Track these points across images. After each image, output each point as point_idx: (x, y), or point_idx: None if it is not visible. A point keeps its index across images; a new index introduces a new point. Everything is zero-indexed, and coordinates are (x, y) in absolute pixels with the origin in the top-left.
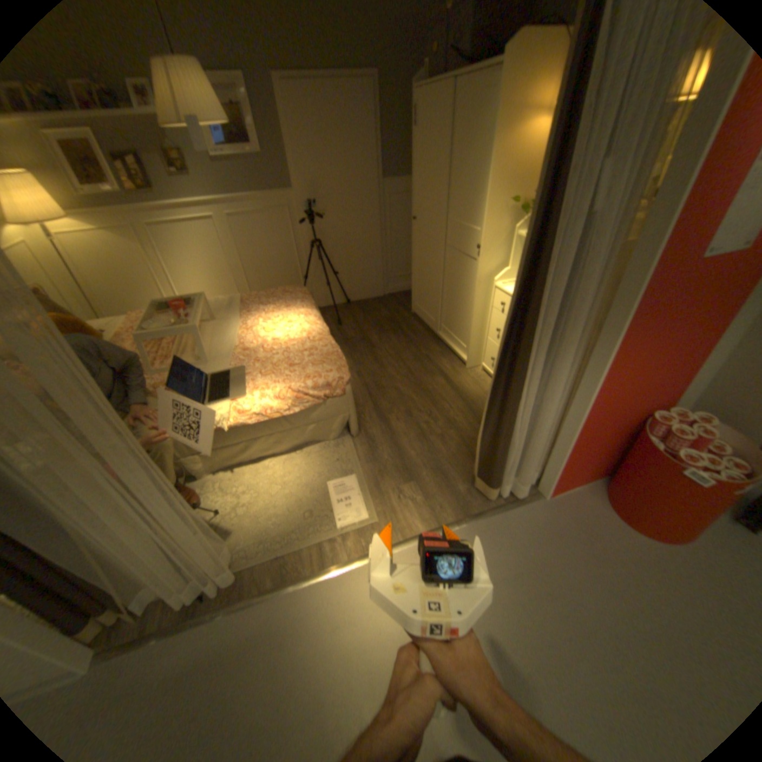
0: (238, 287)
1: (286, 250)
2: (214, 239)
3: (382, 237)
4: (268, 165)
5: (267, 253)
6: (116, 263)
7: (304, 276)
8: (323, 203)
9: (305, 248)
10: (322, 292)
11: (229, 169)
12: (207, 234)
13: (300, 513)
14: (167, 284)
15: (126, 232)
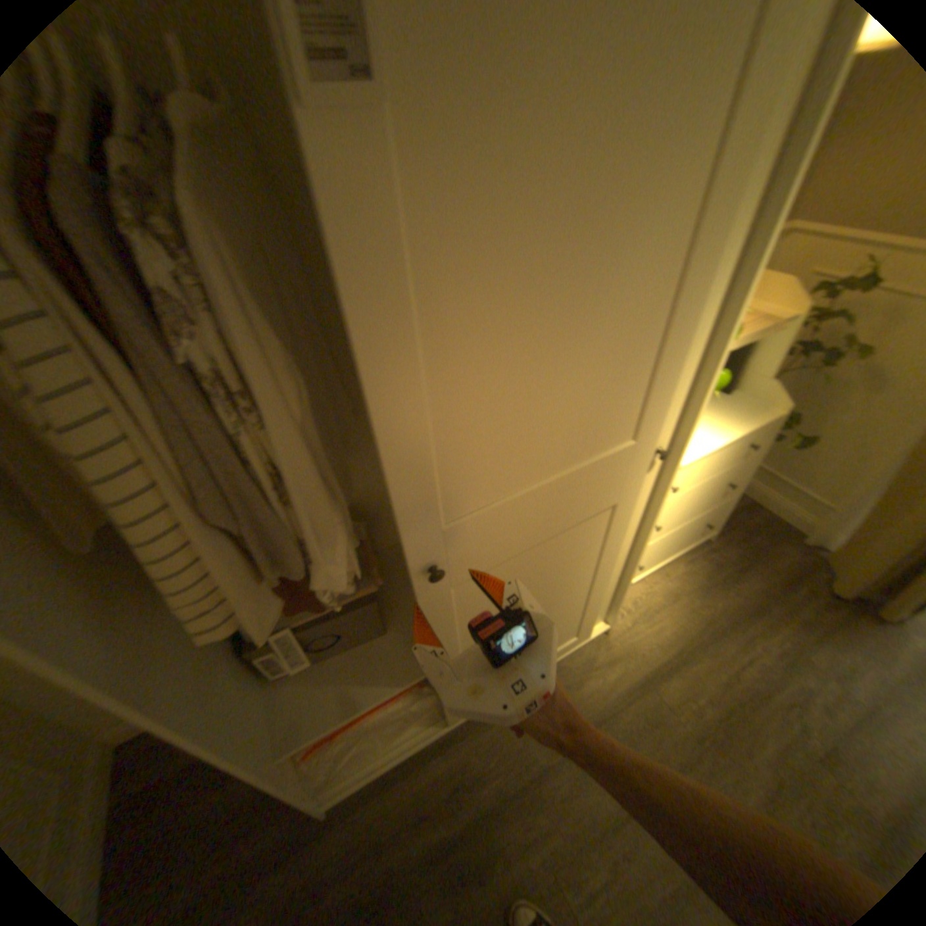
0: None
1: None
2: None
3: None
4: None
5: None
6: None
7: None
8: None
9: None
10: None
11: None
12: None
13: None
14: None
15: None
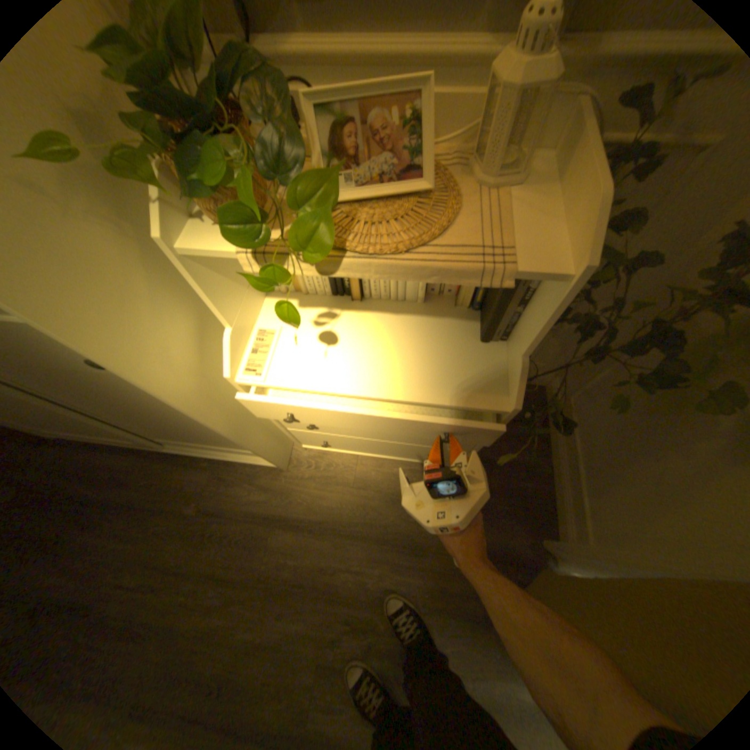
0: None
1: None
2: None
3: None
4: None
5: None
6: None
7: None
8: None
9: None
10: None
11: None
12: None
13: None
14: None
15: None
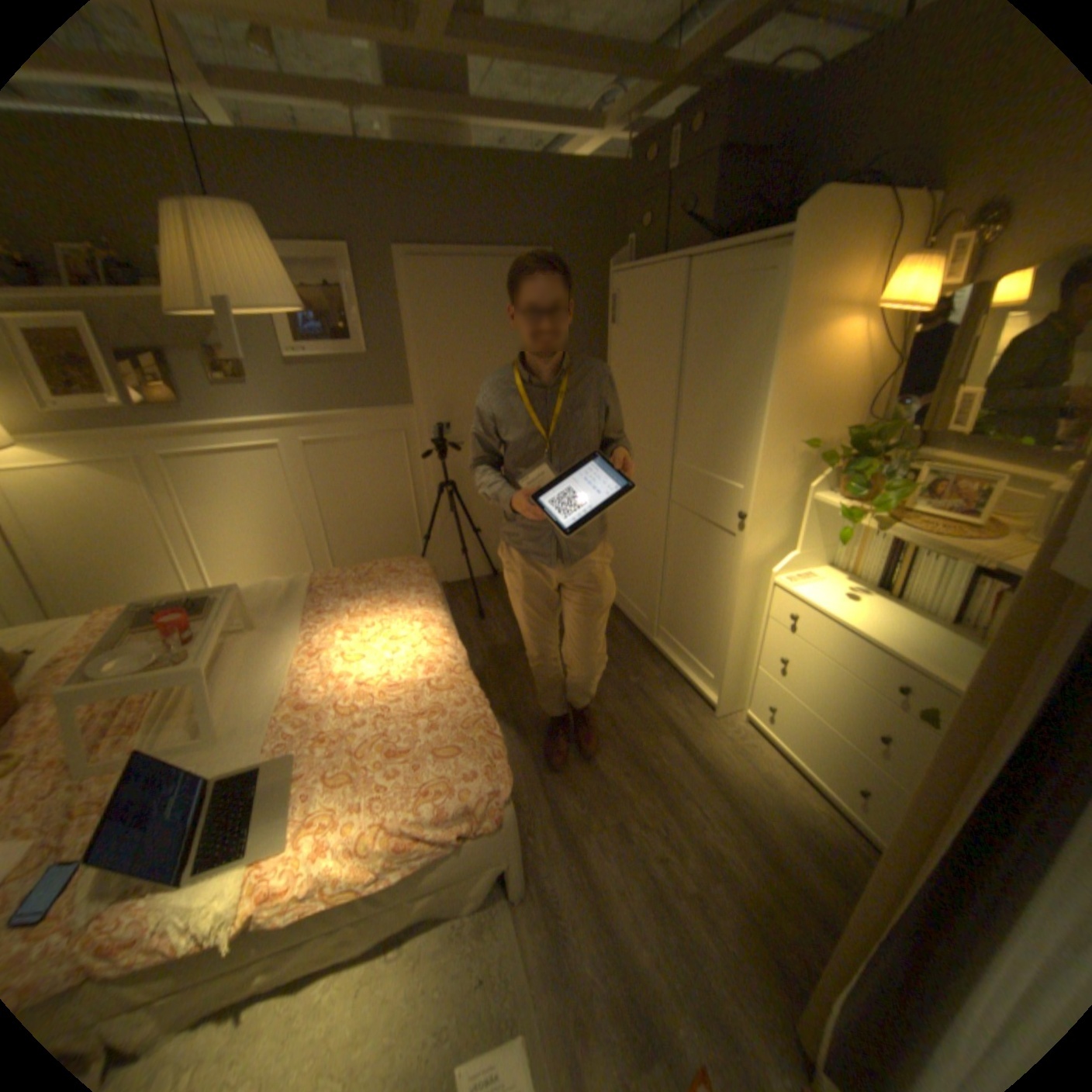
0: (310, 553)
1: (396, 495)
2: (277, 478)
3: None
4: (375, 371)
5: (363, 499)
6: (96, 517)
7: (424, 534)
8: (461, 427)
9: (428, 491)
10: (452, 558)
11: (312, 375)
12: (264, 471)
13: None
14: (184, 548)
15: (122, 467)
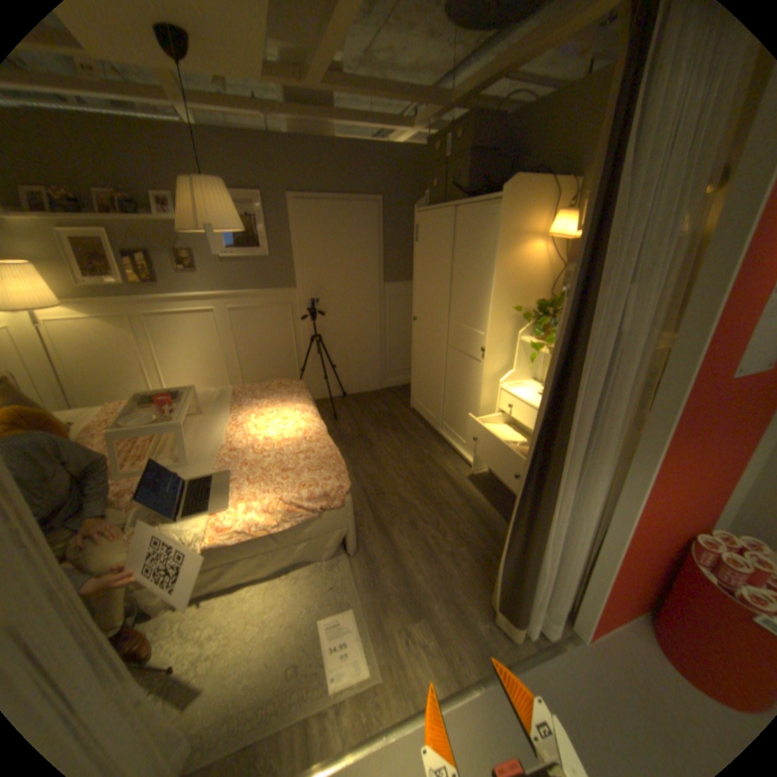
0: (230, 377)
1: (284, 343)
2: (212, 330)
3: (381, 333)
4: (274, 266)
5: (264, 345)
6: (102, 351)
7: (300, 368)
8: (325, 301)
9: (304, 341)
10: (318, 384)
11: (236, 268)
12: (204, 325)
13: (282, 676)
14: (153, 372)
15: (119, 320)
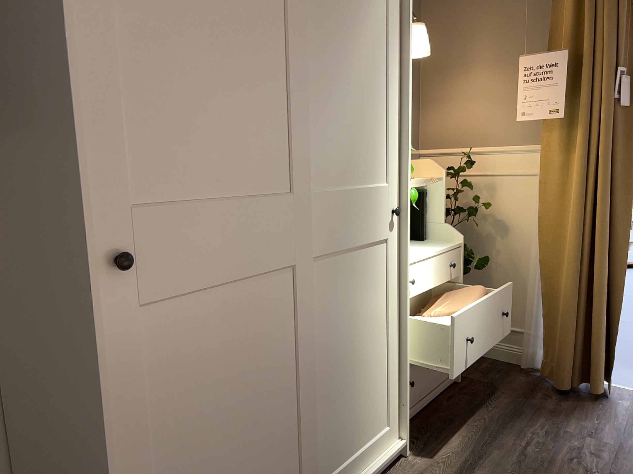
0: None
1: None
2: None
3: None
4: None
5: None
6: None
7: None
8: None
9: None
10: None
11: None
12: None
13: None
14: None
15: None
